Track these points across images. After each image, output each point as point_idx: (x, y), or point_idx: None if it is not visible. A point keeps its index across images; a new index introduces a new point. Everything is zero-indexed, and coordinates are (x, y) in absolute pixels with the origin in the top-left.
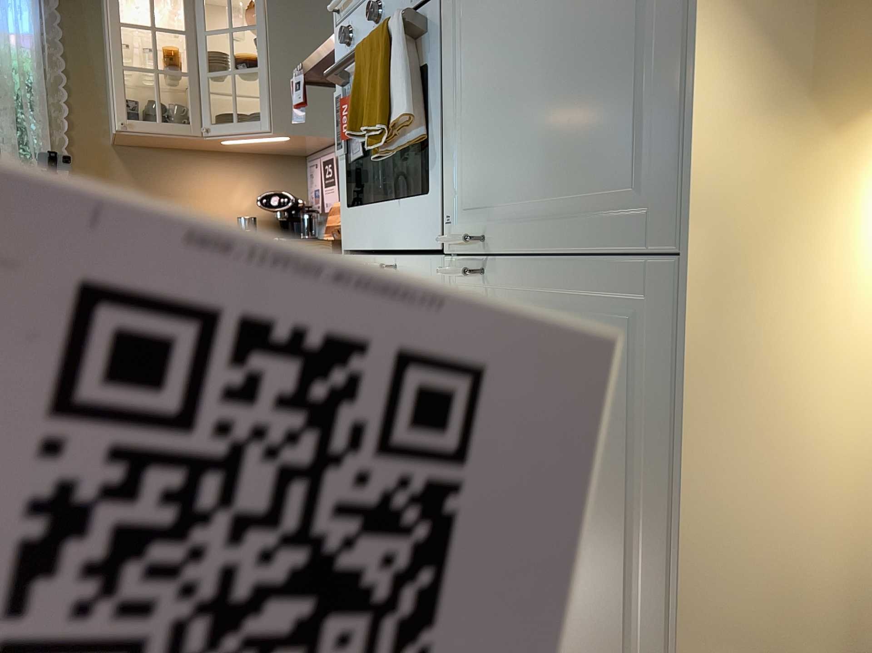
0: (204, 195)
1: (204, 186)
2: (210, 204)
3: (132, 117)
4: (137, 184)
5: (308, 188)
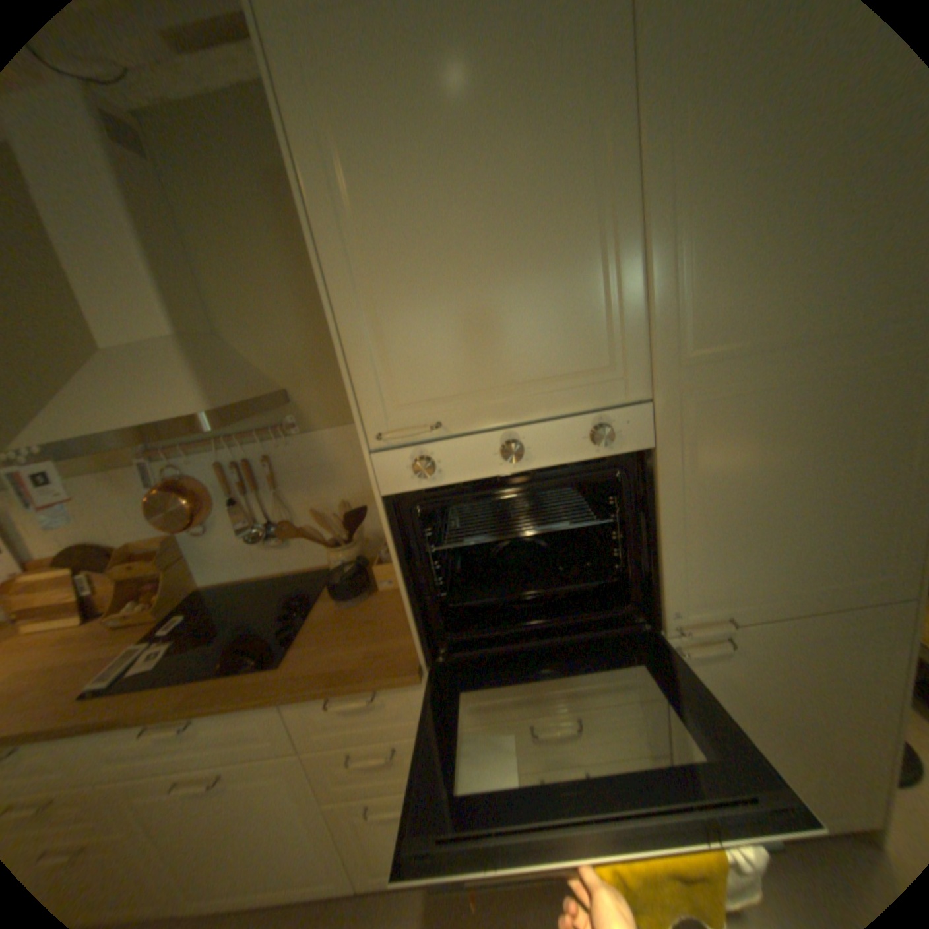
0: None
1: None
2: None
3: None
4: None
5: None
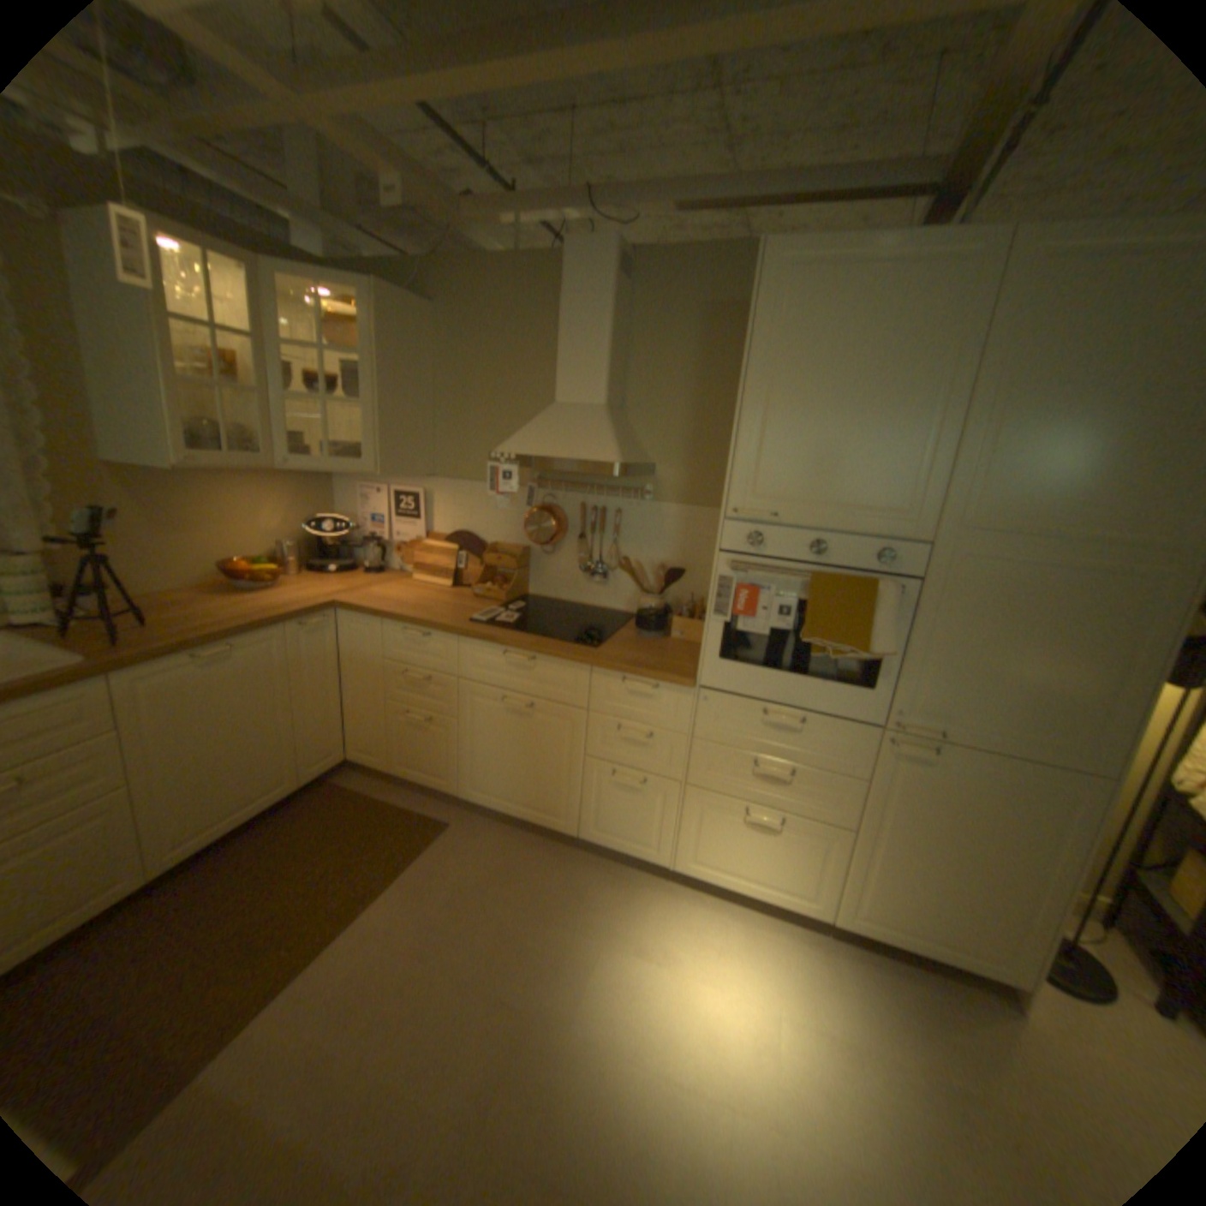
0: (229, 520)
1: (228, 509)
2: (236, 530)
3: (183, 447)
4: (141, 515)
5: (336, 503)
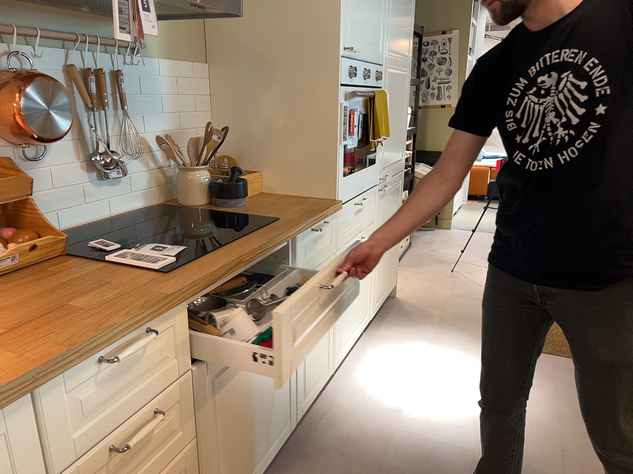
0: None
1: None
2: None
3: None
4: None
5: None
